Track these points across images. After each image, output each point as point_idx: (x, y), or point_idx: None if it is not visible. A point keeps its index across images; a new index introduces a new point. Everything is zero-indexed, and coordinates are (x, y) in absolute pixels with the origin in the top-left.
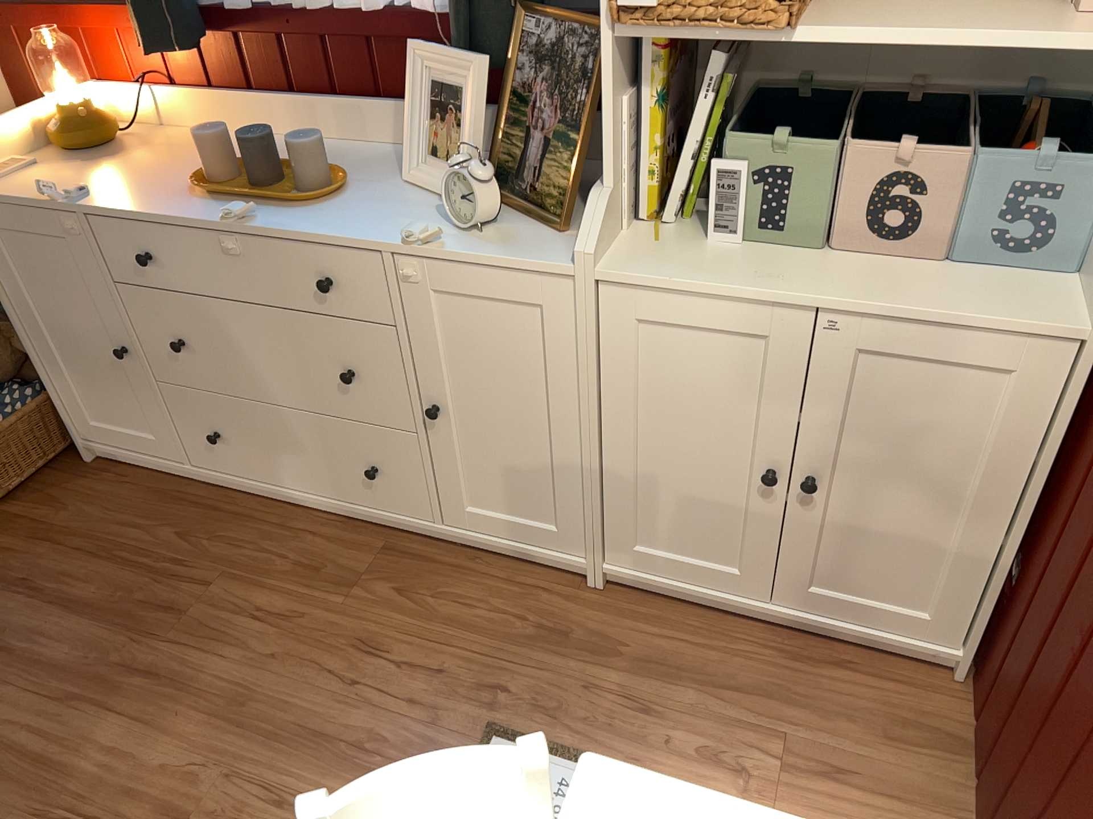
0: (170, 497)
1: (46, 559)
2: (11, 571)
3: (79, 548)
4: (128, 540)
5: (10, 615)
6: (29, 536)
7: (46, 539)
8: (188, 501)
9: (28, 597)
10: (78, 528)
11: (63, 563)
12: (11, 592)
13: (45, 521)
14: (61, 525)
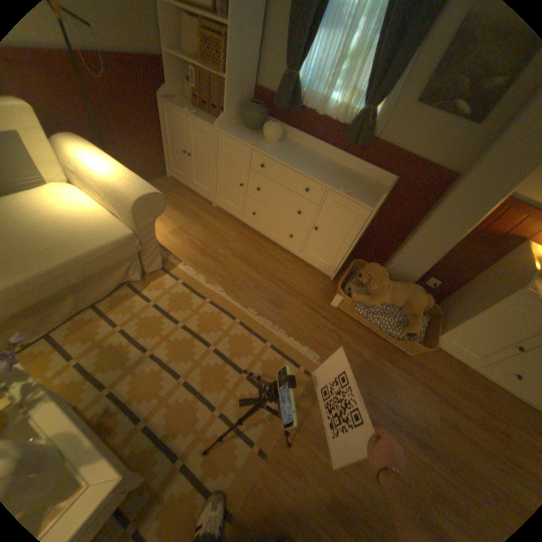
0: (467, 374)
1: (446, 391)
2: (438, 393)
3: (453, 389)
4: (467, 392)
5: (452, 417)
6: (432, 376)
7: (439, 381)
8: (474, 378)
9: (452, 410)
10: (446, 379)
11: (453, 396)
12: (445, 405)
13: (433, 370)
14: (439, 375)
